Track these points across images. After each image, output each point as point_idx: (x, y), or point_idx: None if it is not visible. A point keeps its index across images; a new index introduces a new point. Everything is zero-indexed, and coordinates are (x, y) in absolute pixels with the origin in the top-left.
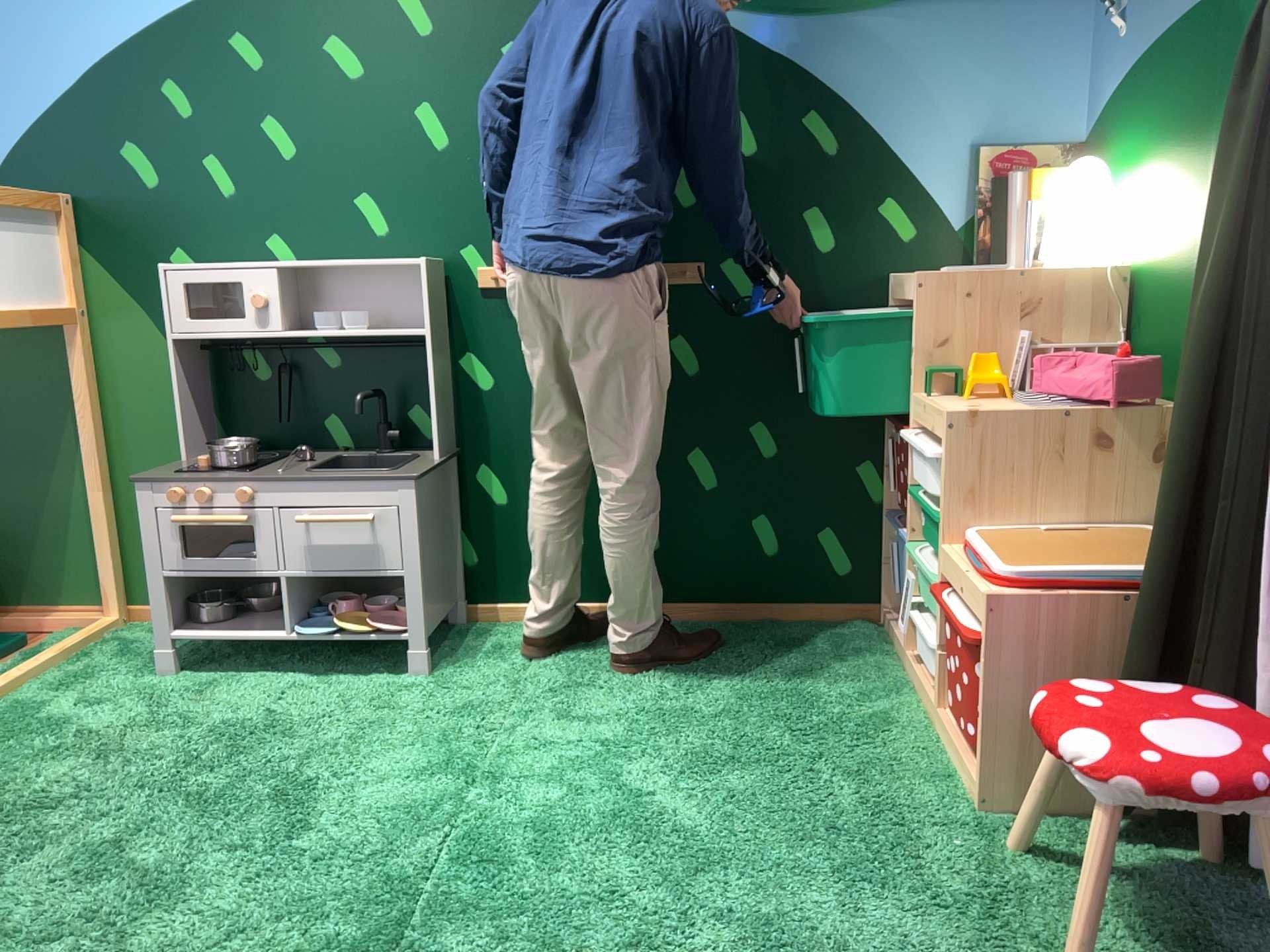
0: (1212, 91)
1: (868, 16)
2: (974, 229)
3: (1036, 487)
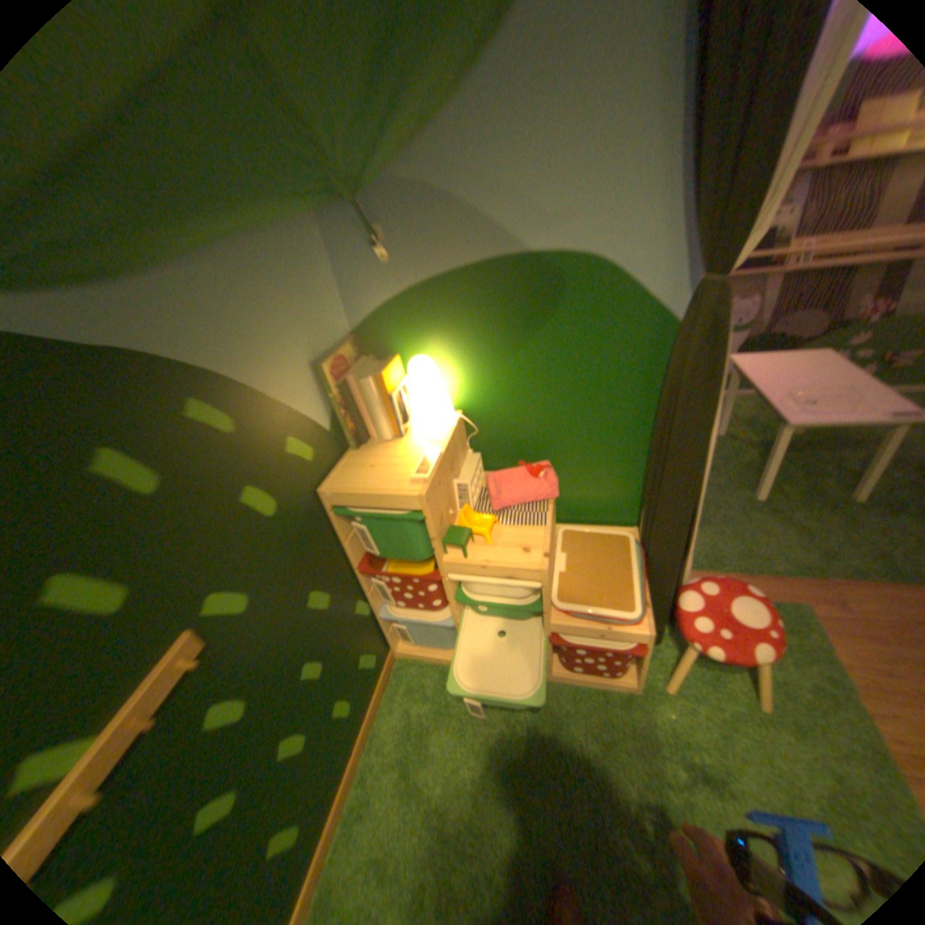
0: (531, 316)
1: (189, 264)
2: (337, 421)
3: (552, 557)
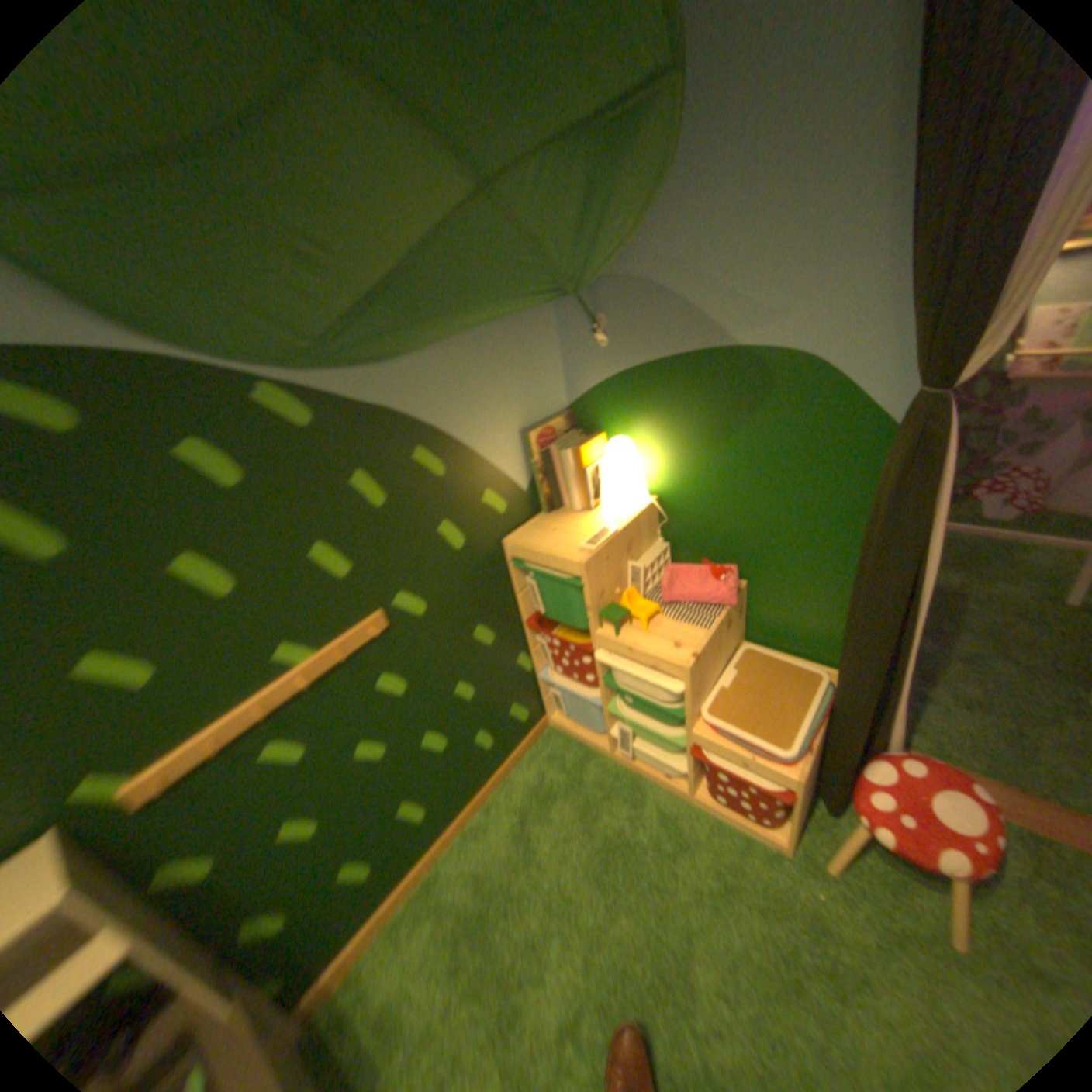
0: (736, 409)
1: (436, 348)
2: (535, 485)
3: (715, 667)
